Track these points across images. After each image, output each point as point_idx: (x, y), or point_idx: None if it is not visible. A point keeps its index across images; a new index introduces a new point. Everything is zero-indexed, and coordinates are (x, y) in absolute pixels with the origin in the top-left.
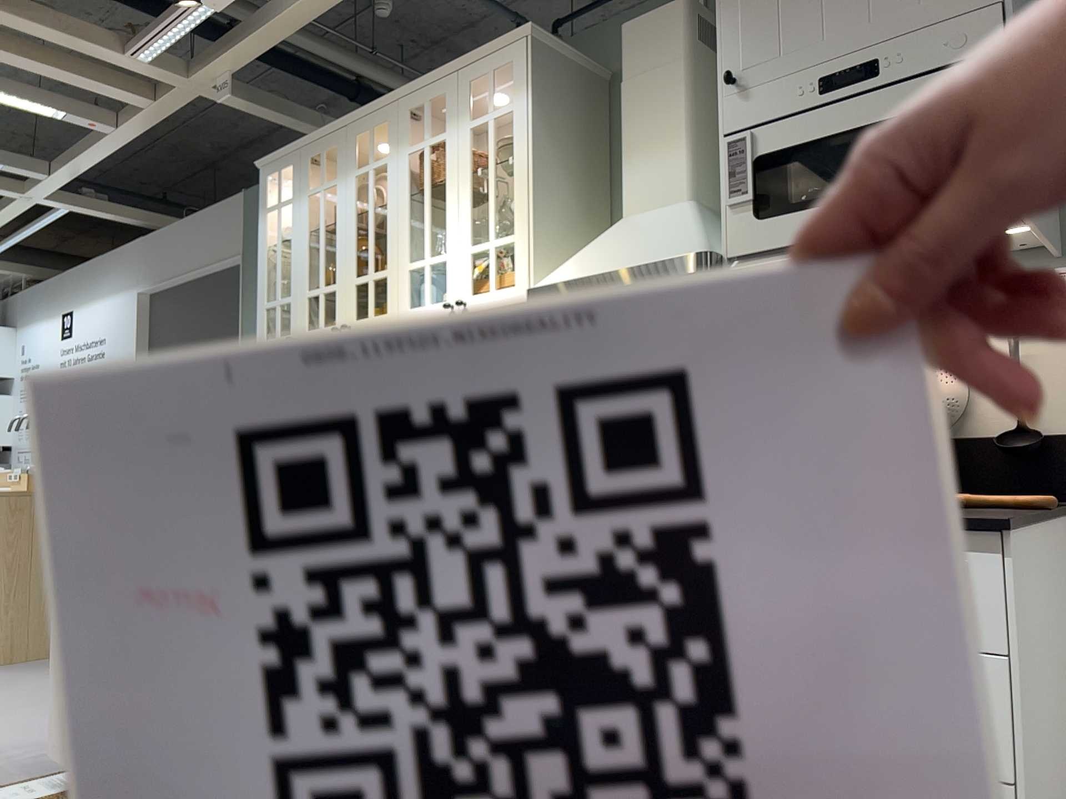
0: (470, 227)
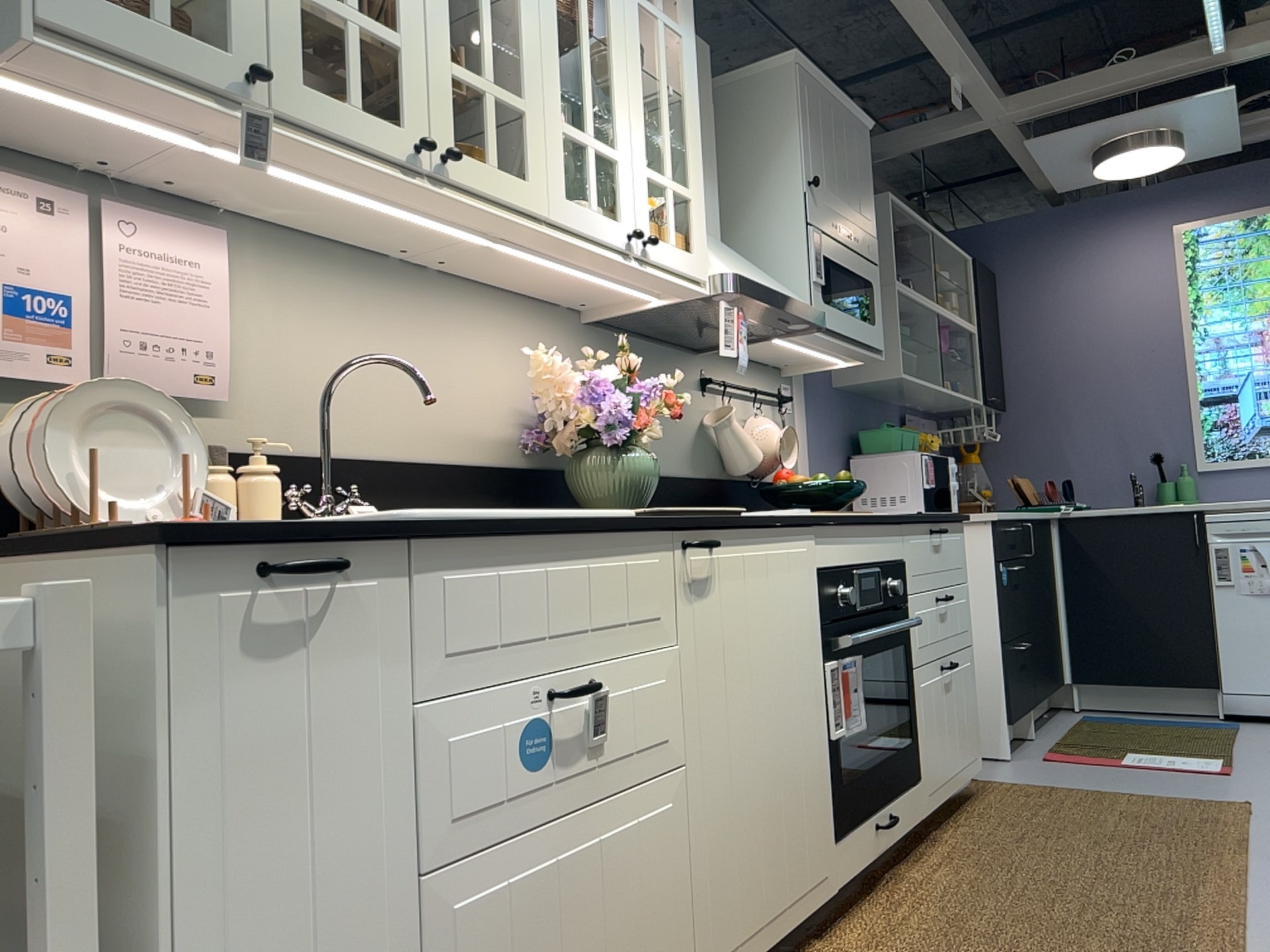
0: (646, 140)
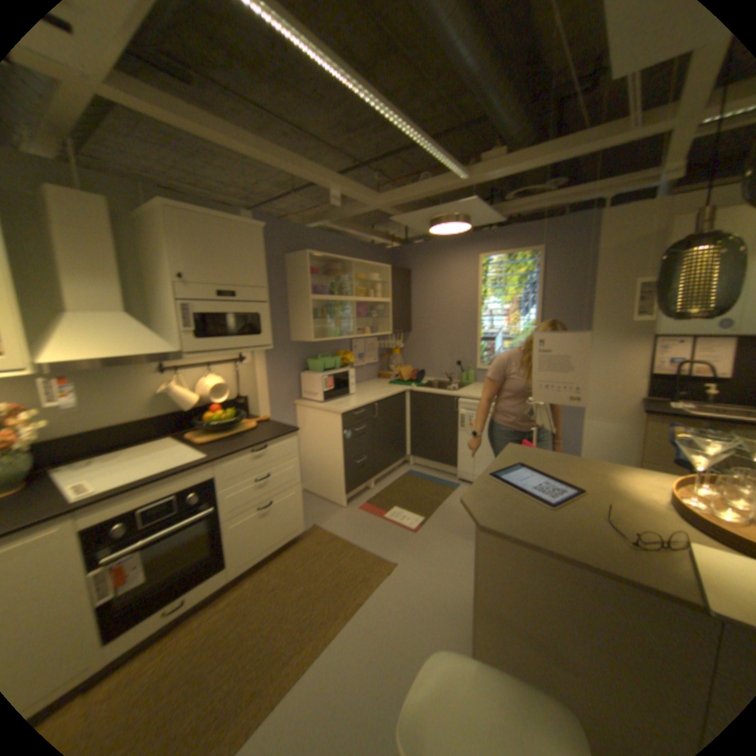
0: None
